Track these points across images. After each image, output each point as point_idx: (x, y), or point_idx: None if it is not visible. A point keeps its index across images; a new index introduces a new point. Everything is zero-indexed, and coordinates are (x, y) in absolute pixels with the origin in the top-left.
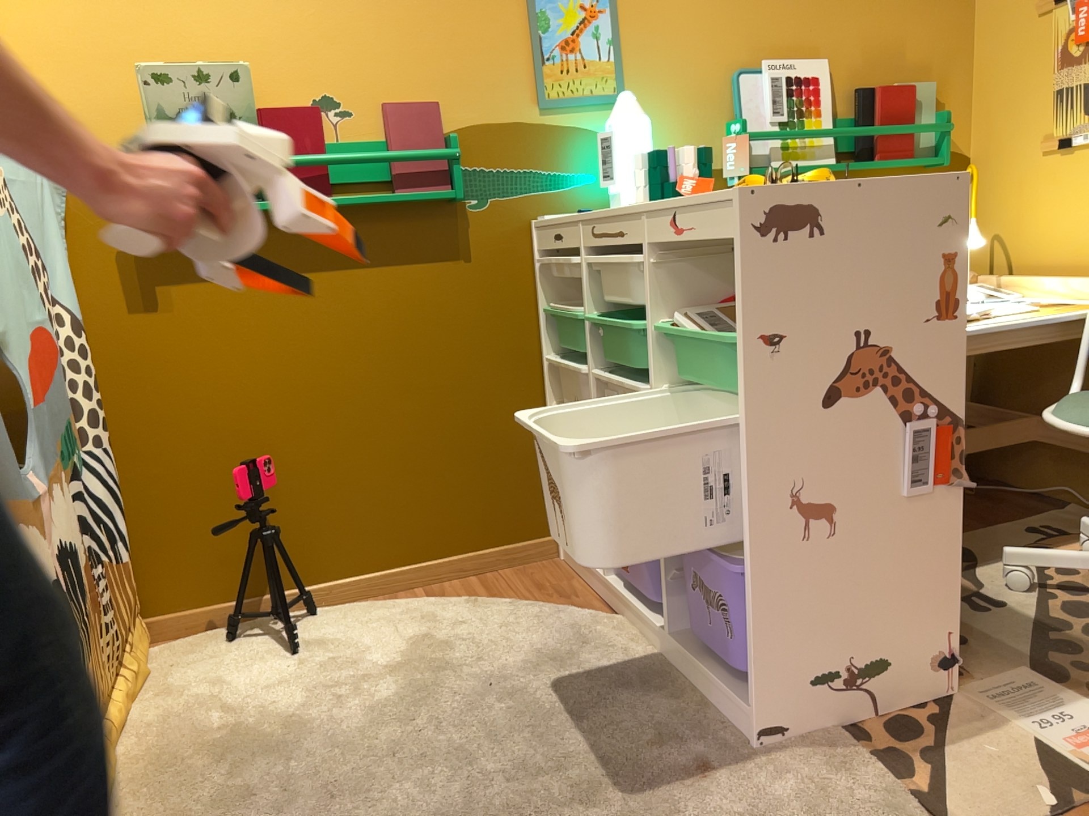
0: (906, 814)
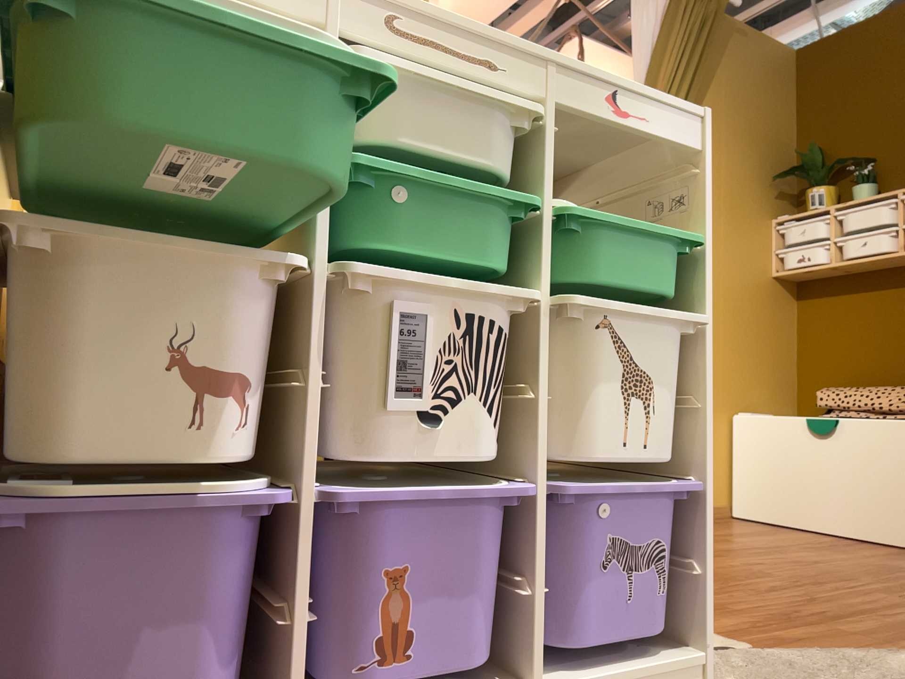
0: (726, 647)
